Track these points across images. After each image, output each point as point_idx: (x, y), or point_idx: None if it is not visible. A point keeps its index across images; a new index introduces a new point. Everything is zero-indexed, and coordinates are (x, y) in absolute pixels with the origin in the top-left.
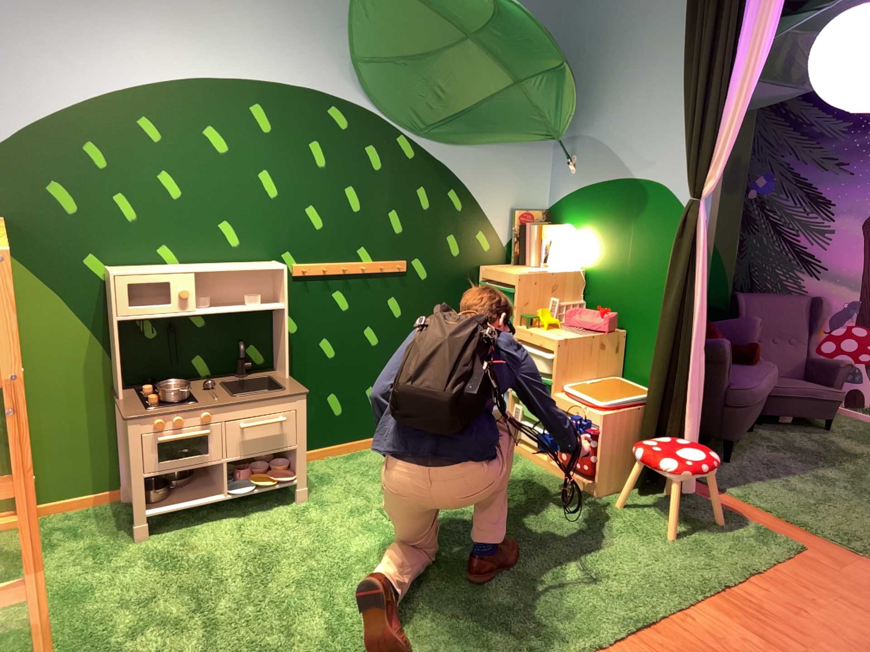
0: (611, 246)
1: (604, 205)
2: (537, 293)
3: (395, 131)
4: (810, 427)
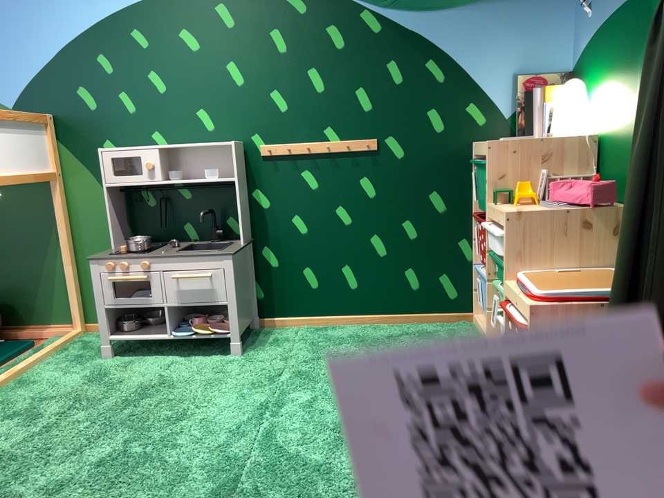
0: (624, 91)
1: (618, 36)
2: (521, 163)
3: (356, 3)
4: None
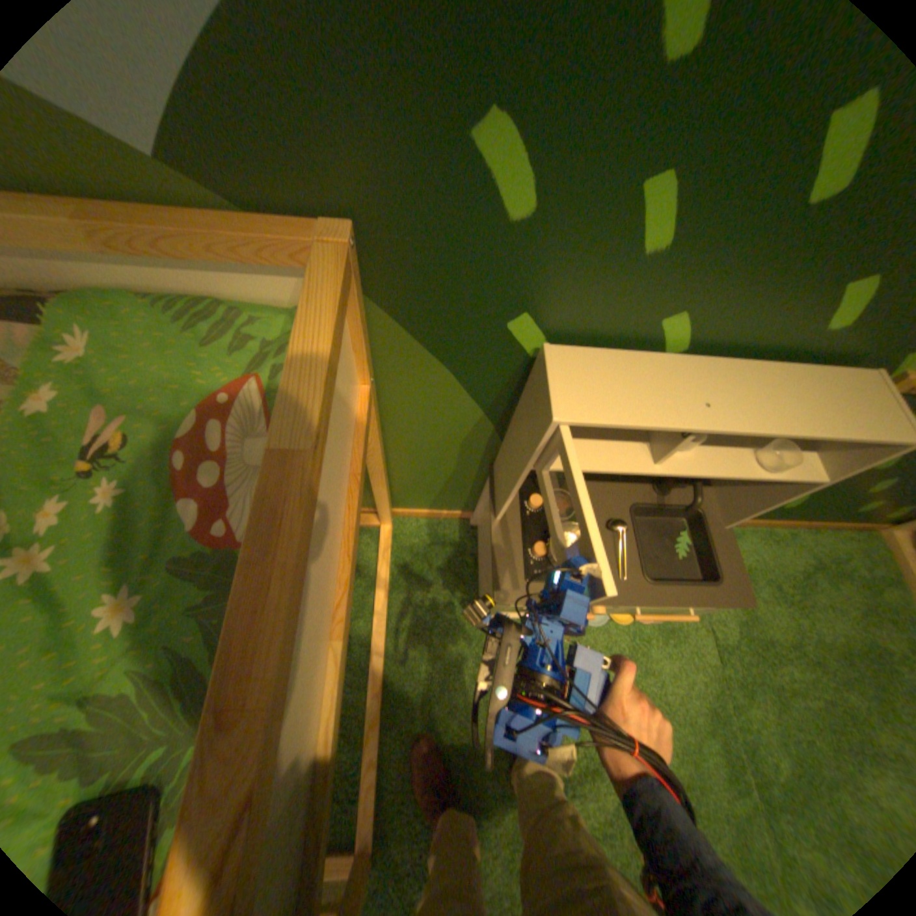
0: None
1: None
2: None
3: None
4: None
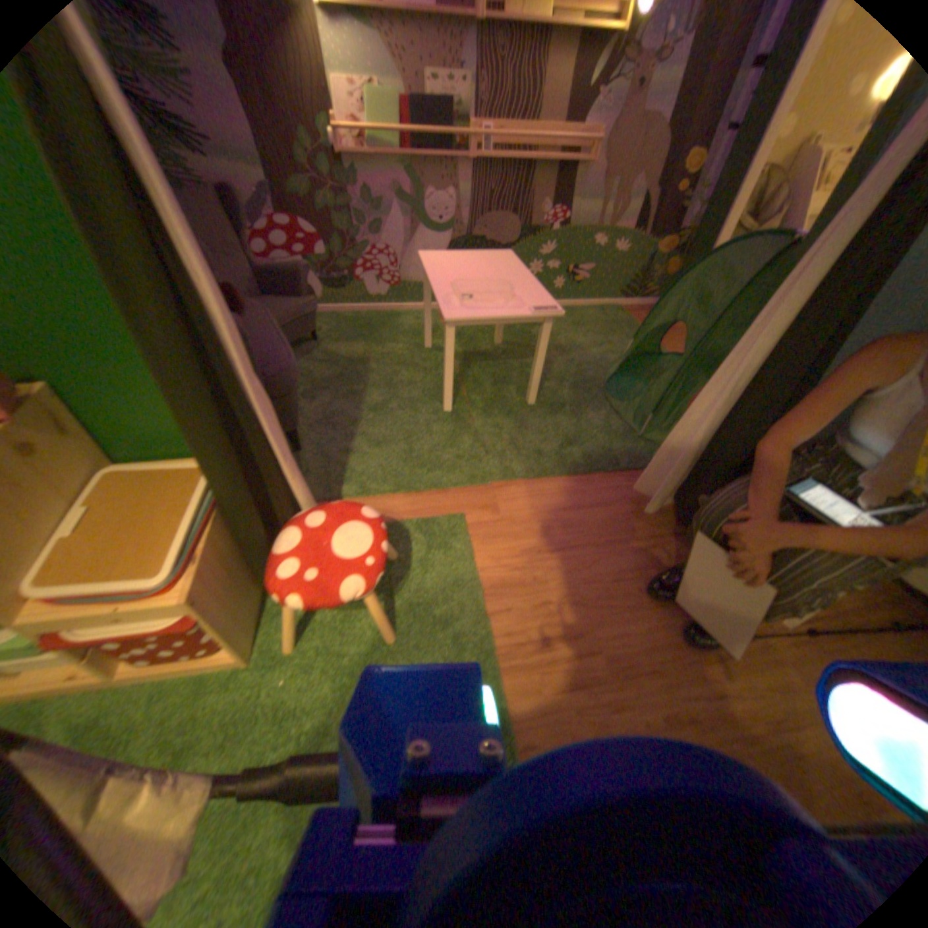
0: None
1: None
2: None
3: None
4: (307, 341)
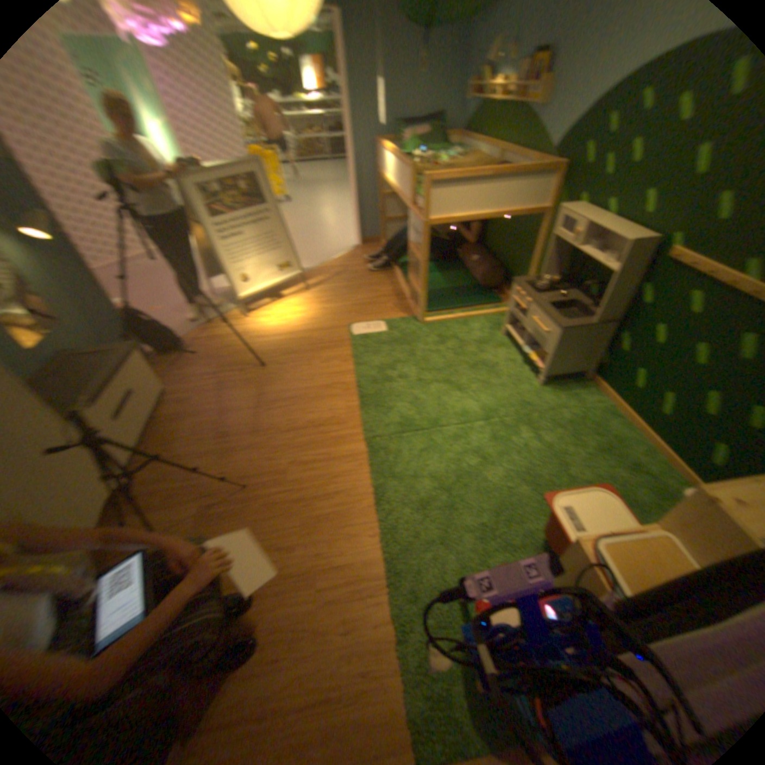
0: None
1: None
2: None
3: None
4: None
